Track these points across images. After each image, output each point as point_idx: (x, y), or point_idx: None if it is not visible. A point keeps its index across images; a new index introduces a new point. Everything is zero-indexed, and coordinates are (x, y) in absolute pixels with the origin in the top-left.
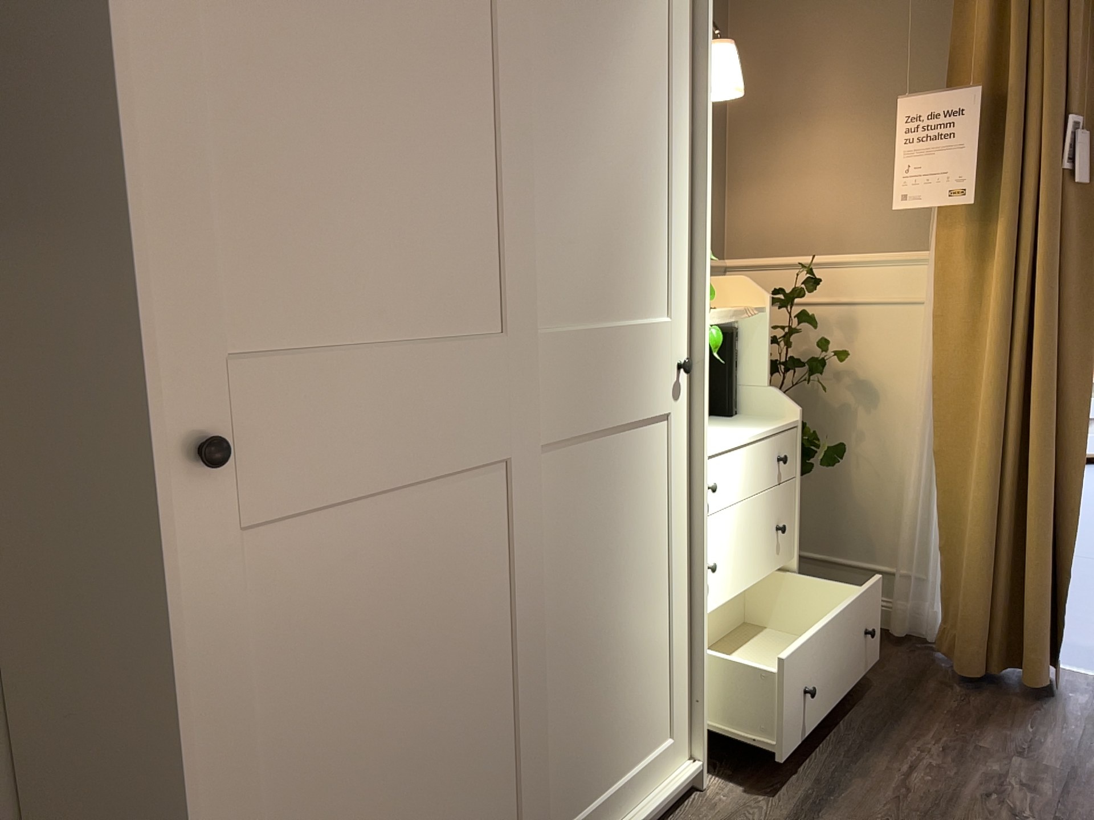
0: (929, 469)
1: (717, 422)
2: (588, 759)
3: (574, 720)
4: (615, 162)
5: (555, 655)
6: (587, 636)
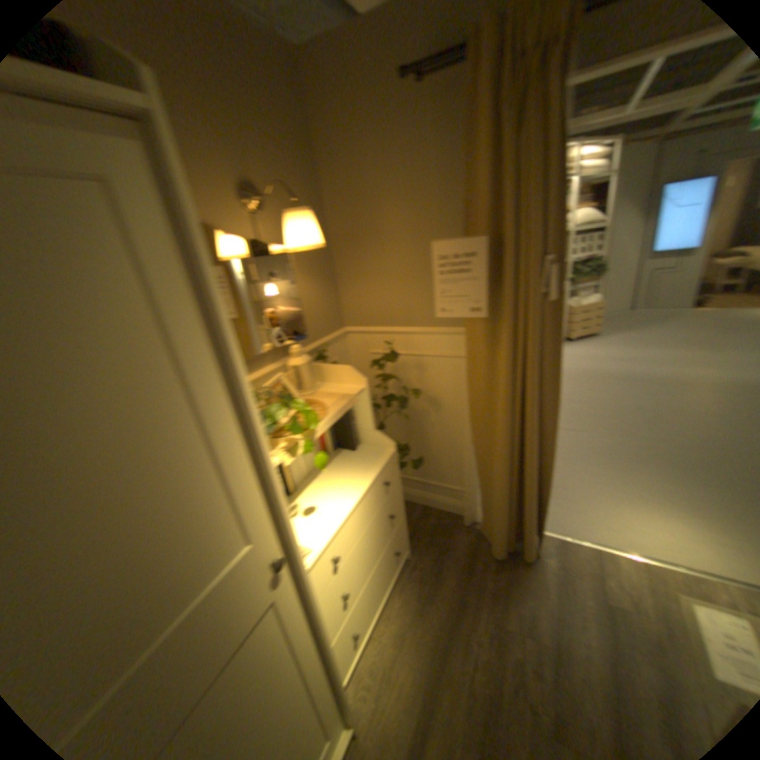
0: (476, 451)
1: (349, 462)
2: None
3: None
4: (97, 494)
5: None
6: None
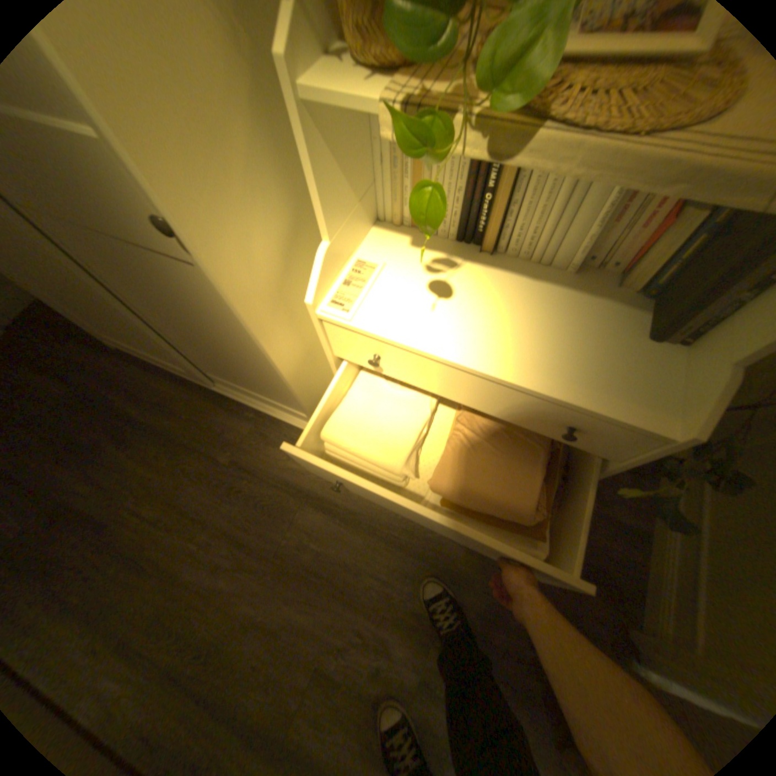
0: None
1: (598, 330)
2: (229, 377)
3: (205, 359)
4: None
5: (165, 328)
6: (191, 338)
